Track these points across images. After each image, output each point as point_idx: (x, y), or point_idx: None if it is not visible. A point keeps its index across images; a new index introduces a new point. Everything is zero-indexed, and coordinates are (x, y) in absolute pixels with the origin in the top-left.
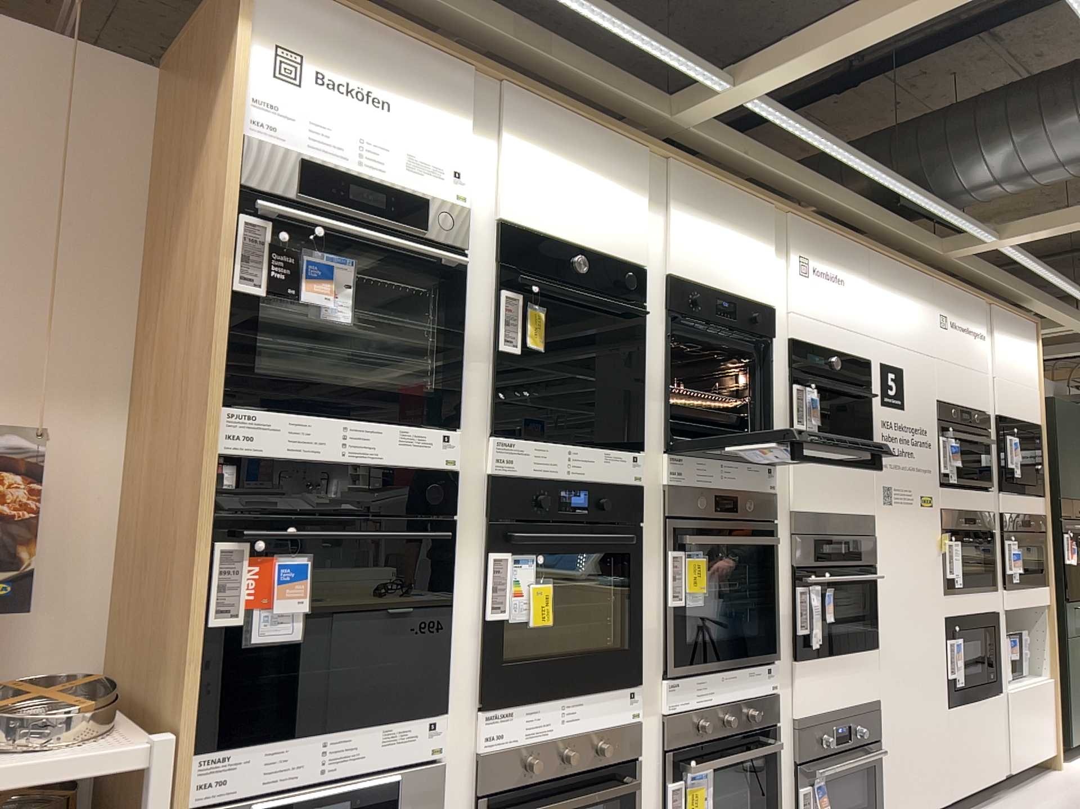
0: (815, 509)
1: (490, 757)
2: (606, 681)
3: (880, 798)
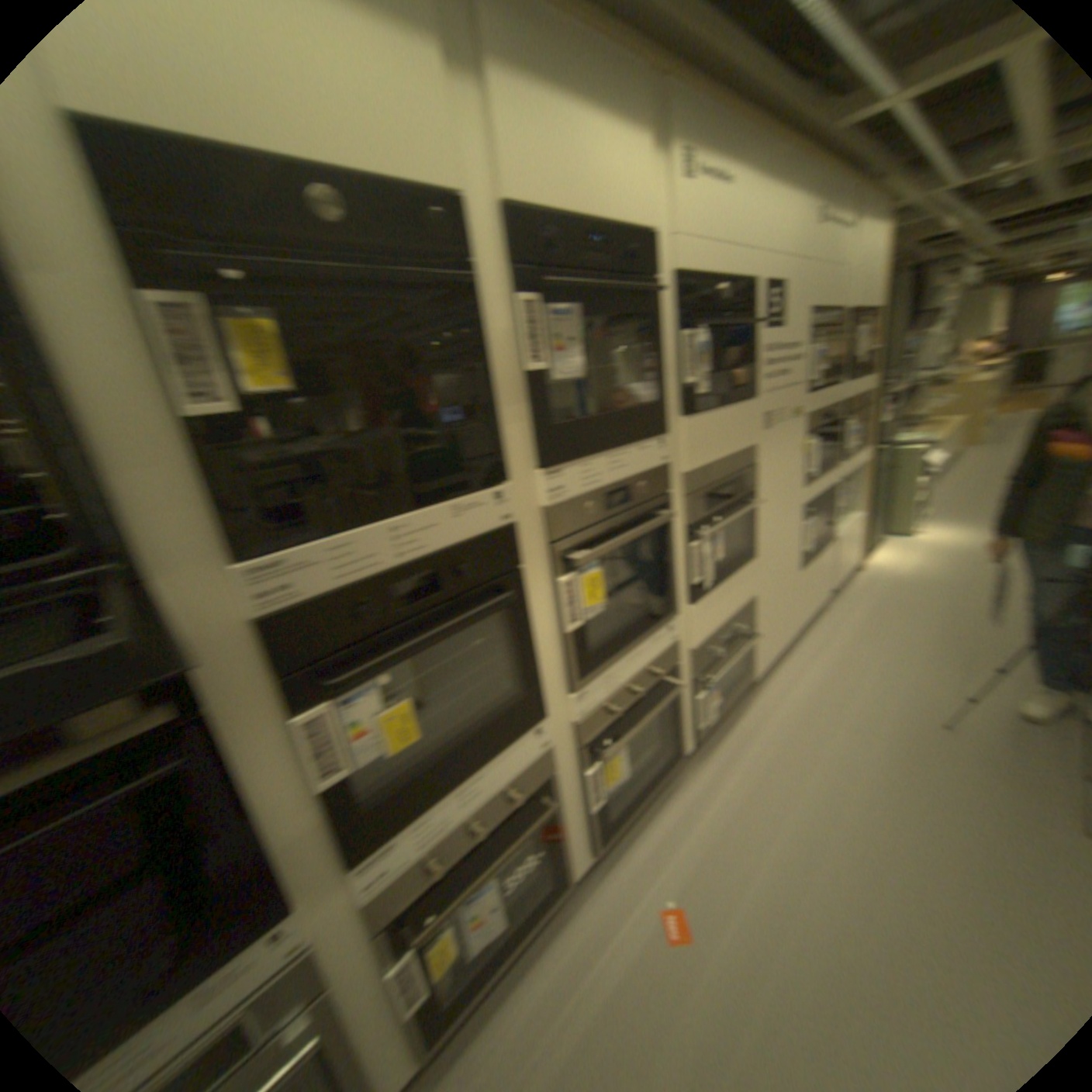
0: (715, 462)
1: (377, 912)
2: (513, 745)
3: (761, 669)
